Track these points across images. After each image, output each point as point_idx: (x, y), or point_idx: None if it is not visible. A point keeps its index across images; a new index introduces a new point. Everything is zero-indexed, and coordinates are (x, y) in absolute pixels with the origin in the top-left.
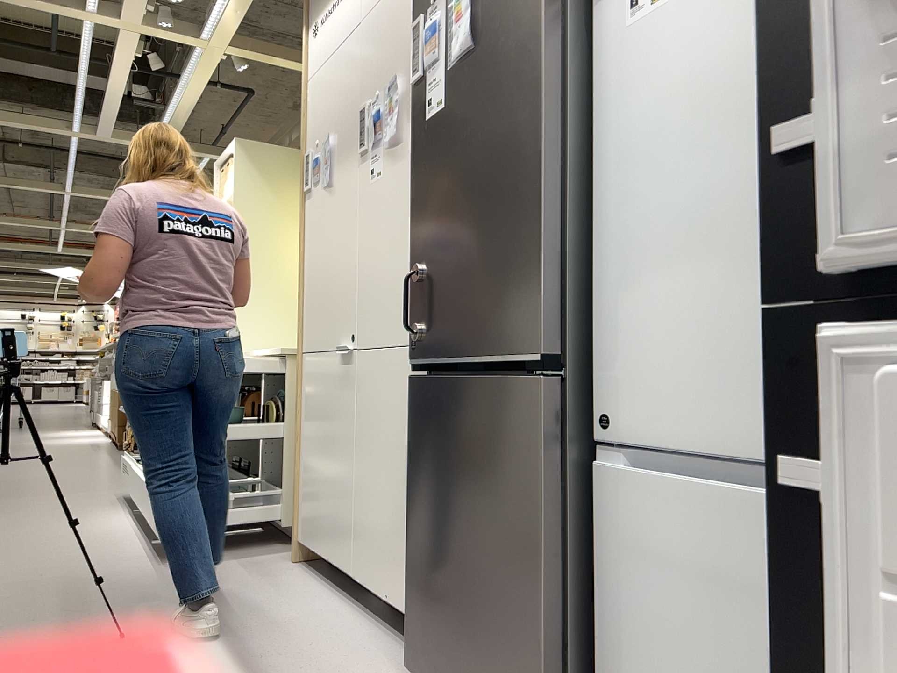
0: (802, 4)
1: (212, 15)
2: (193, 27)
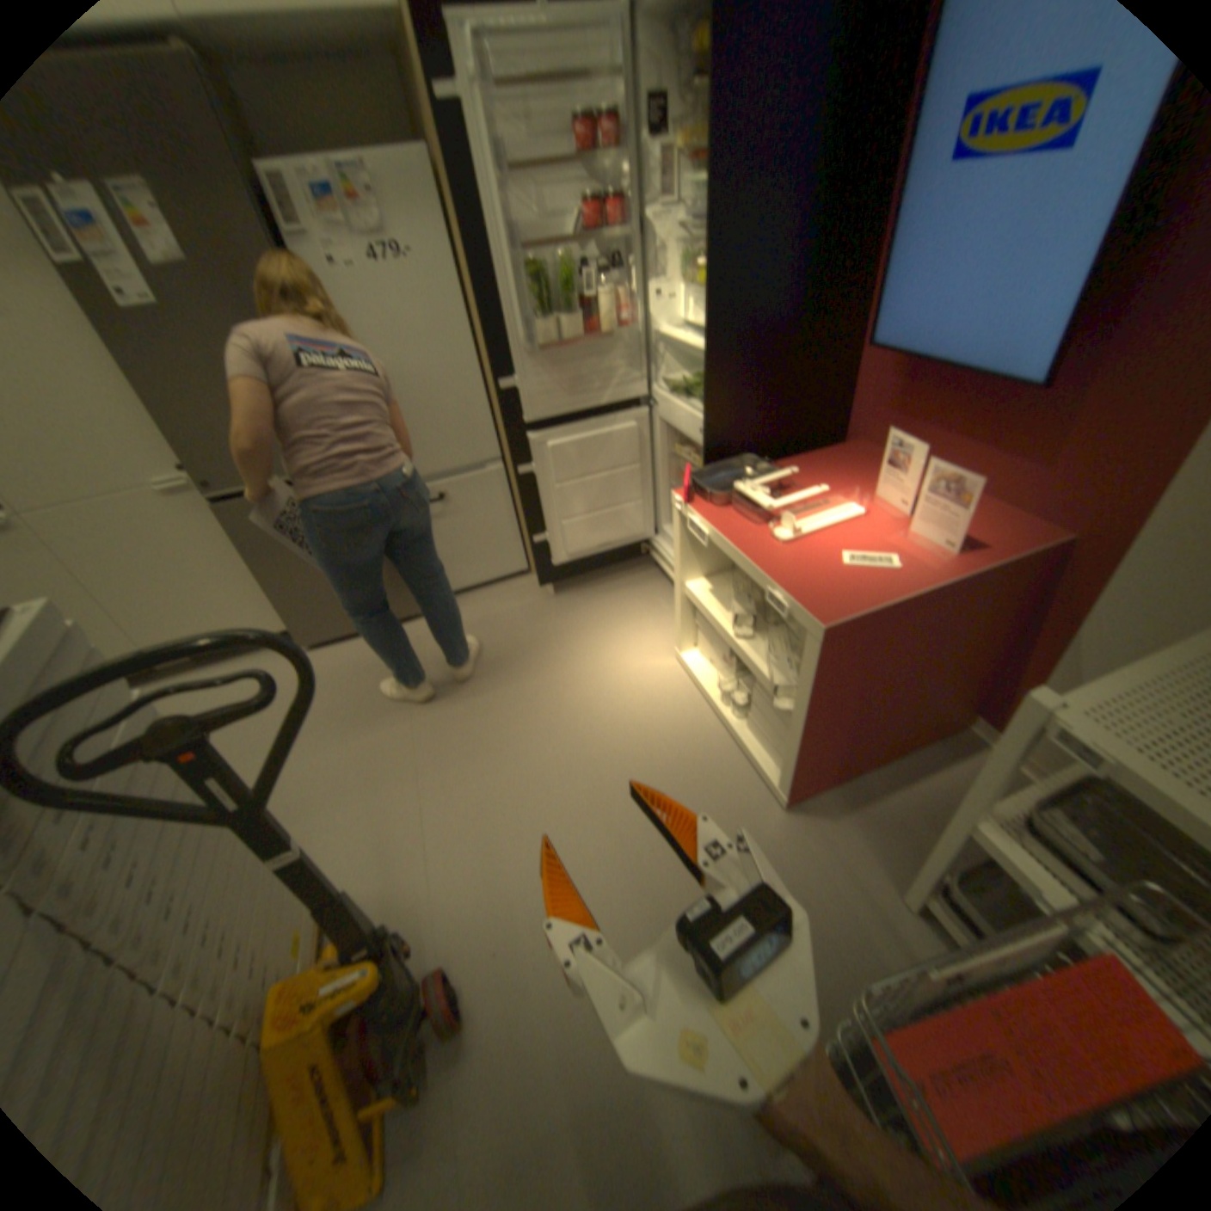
0: (492, 342)
1: None
2: None
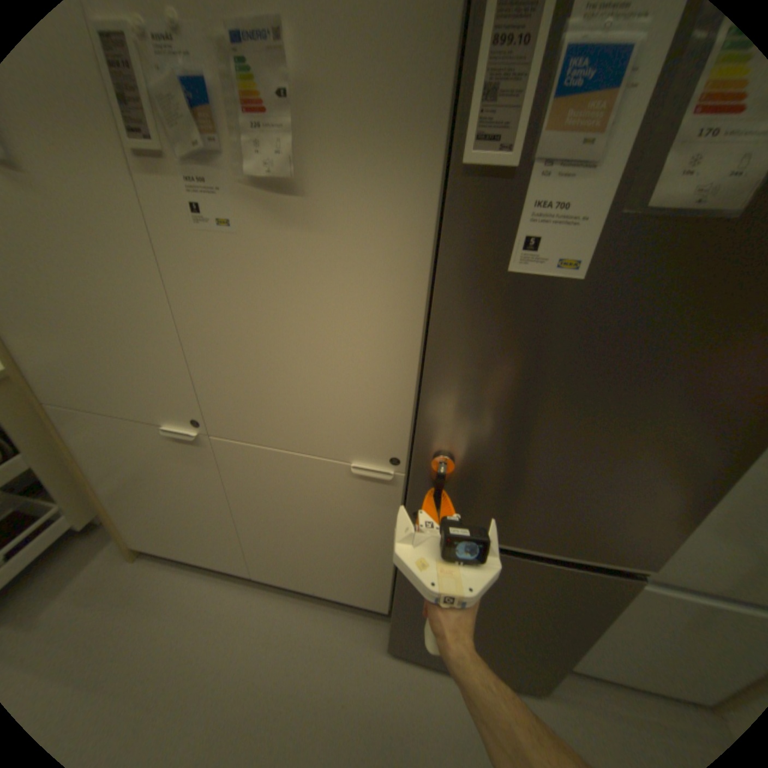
0: None
1: None
2: None
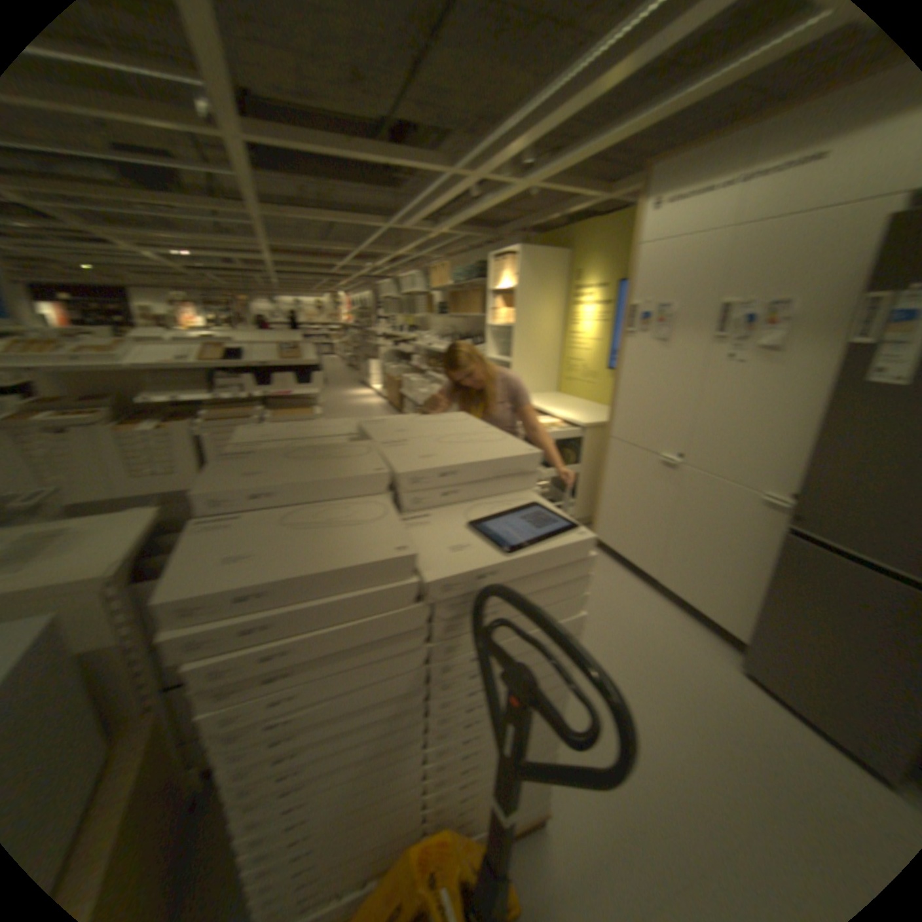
0: None
1: (539, 166)
2: (515, 169)
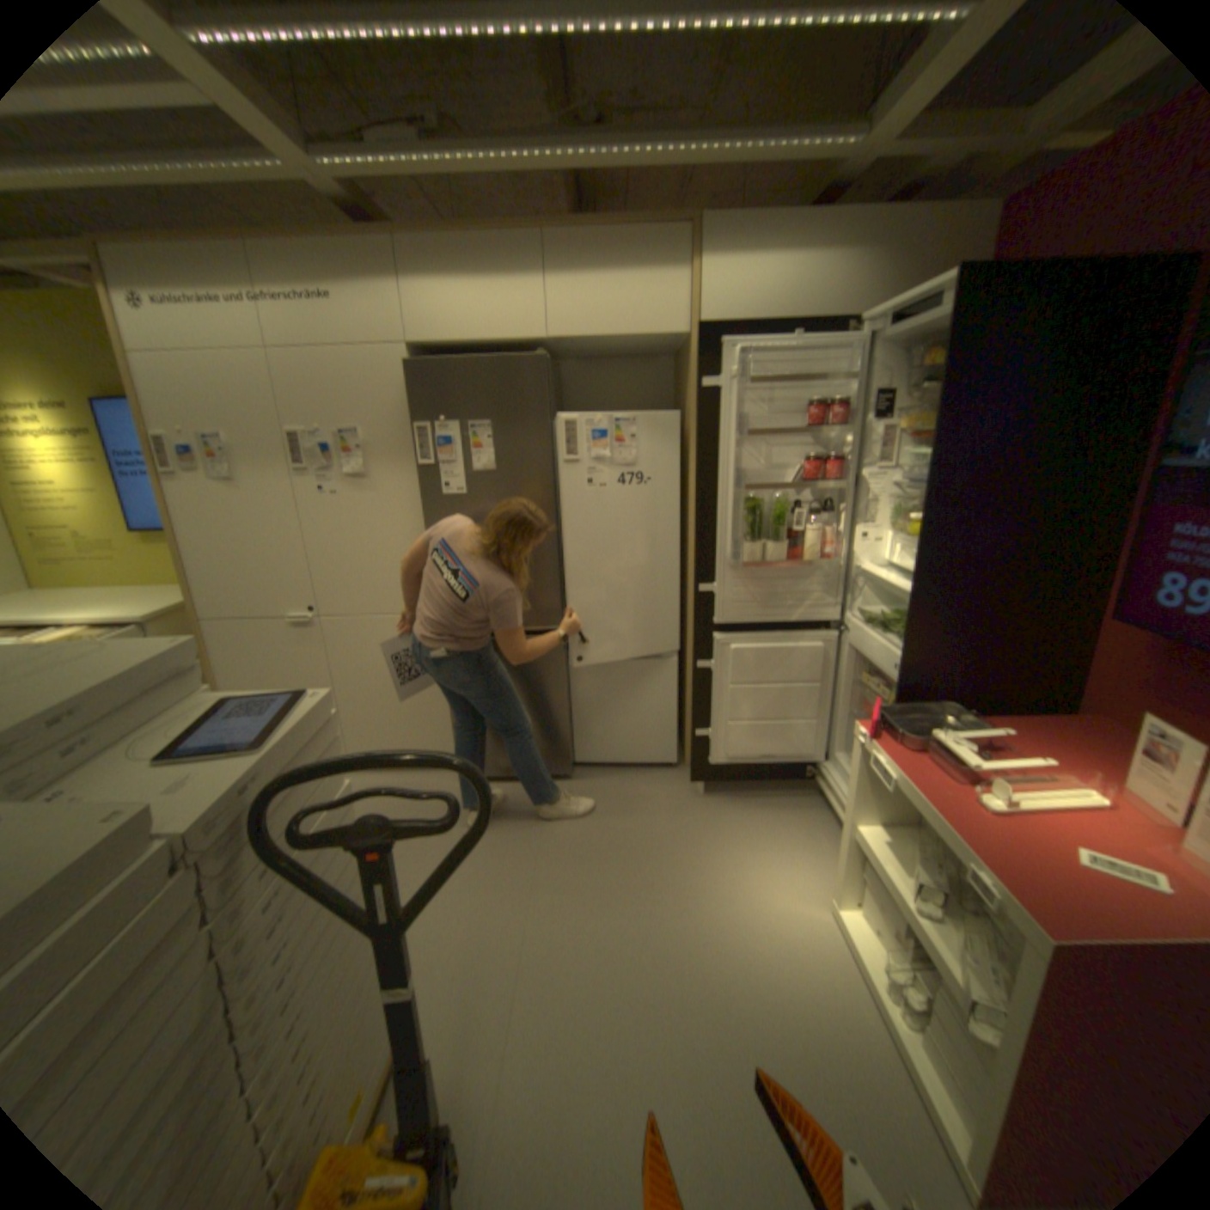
0: (702, 556)
1: None
2: None
